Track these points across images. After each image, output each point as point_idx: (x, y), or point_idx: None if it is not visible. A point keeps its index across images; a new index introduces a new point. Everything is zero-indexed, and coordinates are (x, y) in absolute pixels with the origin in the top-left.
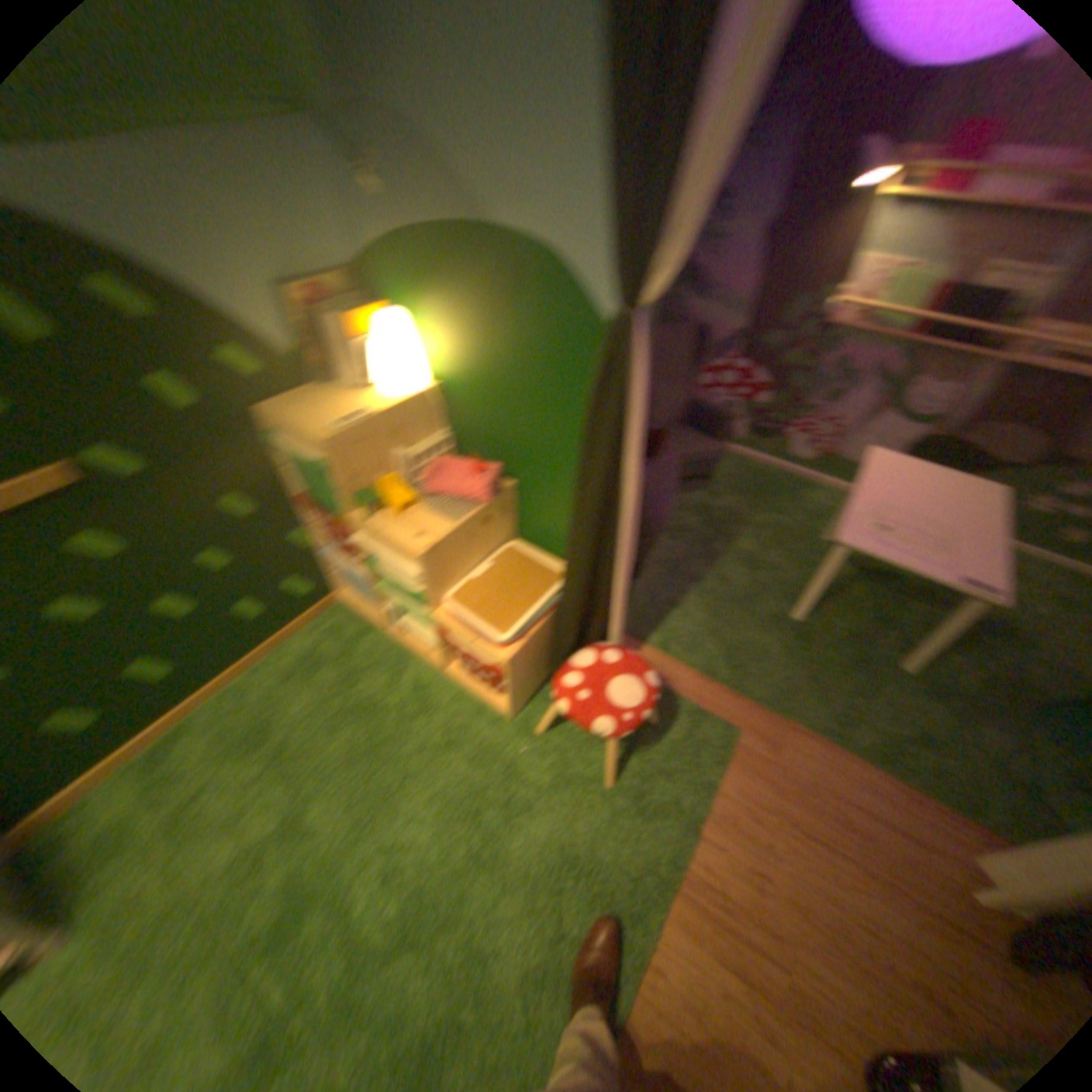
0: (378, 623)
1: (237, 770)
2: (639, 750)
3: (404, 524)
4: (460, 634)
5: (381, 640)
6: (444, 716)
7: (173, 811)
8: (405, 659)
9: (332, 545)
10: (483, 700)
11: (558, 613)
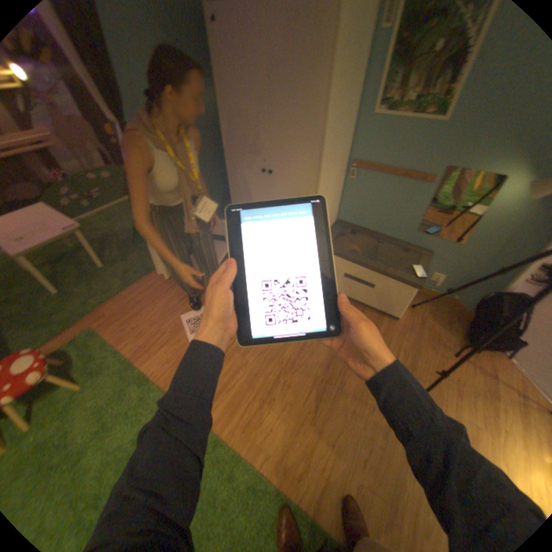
0: None
1: None
2: (69, 372)
3: None
4: None
5: None
6: None
7: None
8: None
9: None
10: None
11: None
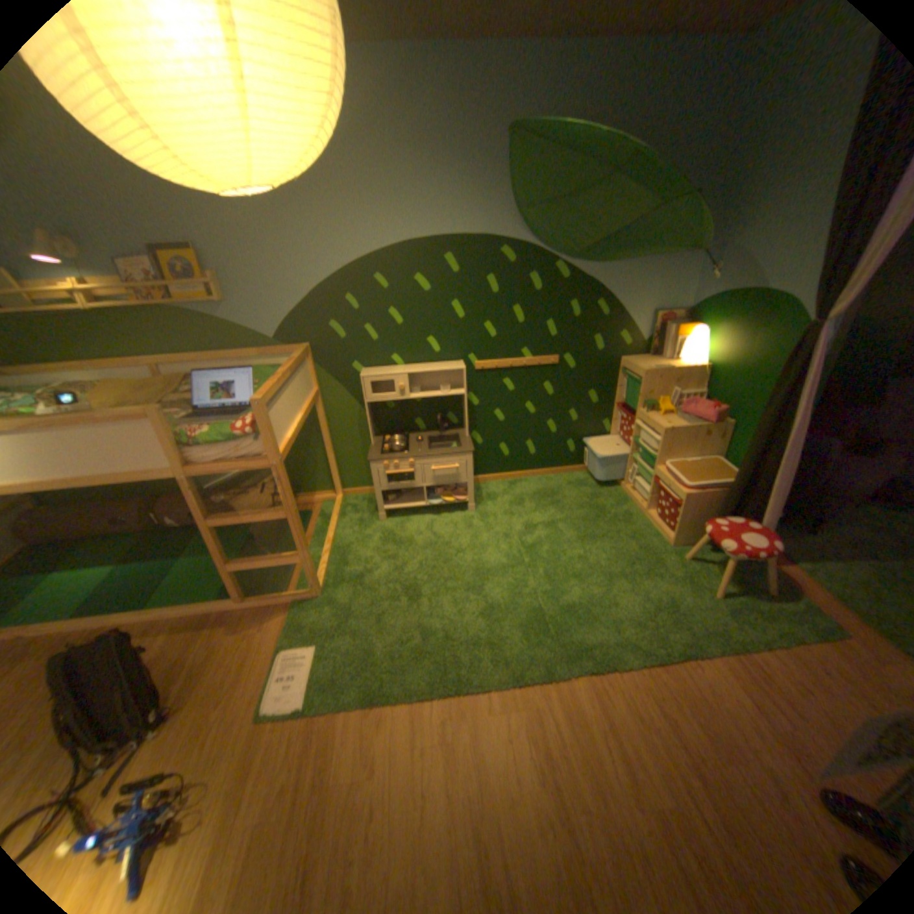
0: (618, 484)
1: (536, 501)
2: (750, 598)
3: (660, 419)
4: (664, 480)
5: (616, 491)
6: (633, 528)
7: (510, 500)
8: (624, 502)
9: (615, 436)
10: (659, 533)
11: (728, 490)
